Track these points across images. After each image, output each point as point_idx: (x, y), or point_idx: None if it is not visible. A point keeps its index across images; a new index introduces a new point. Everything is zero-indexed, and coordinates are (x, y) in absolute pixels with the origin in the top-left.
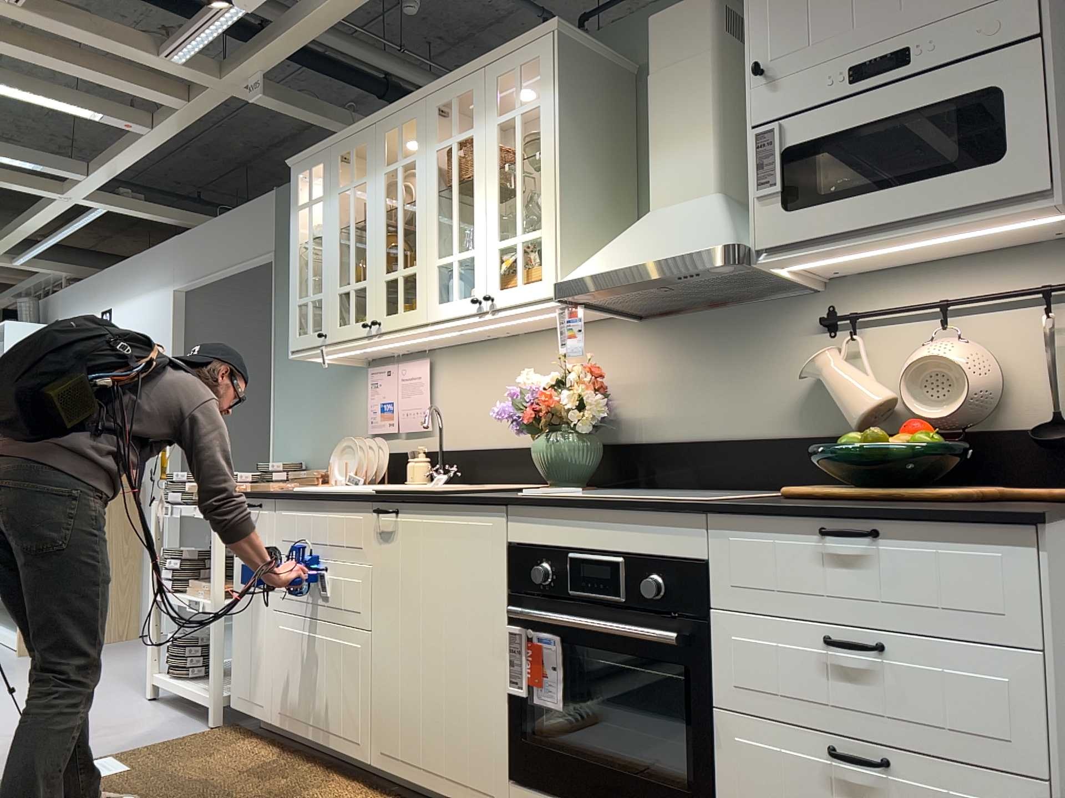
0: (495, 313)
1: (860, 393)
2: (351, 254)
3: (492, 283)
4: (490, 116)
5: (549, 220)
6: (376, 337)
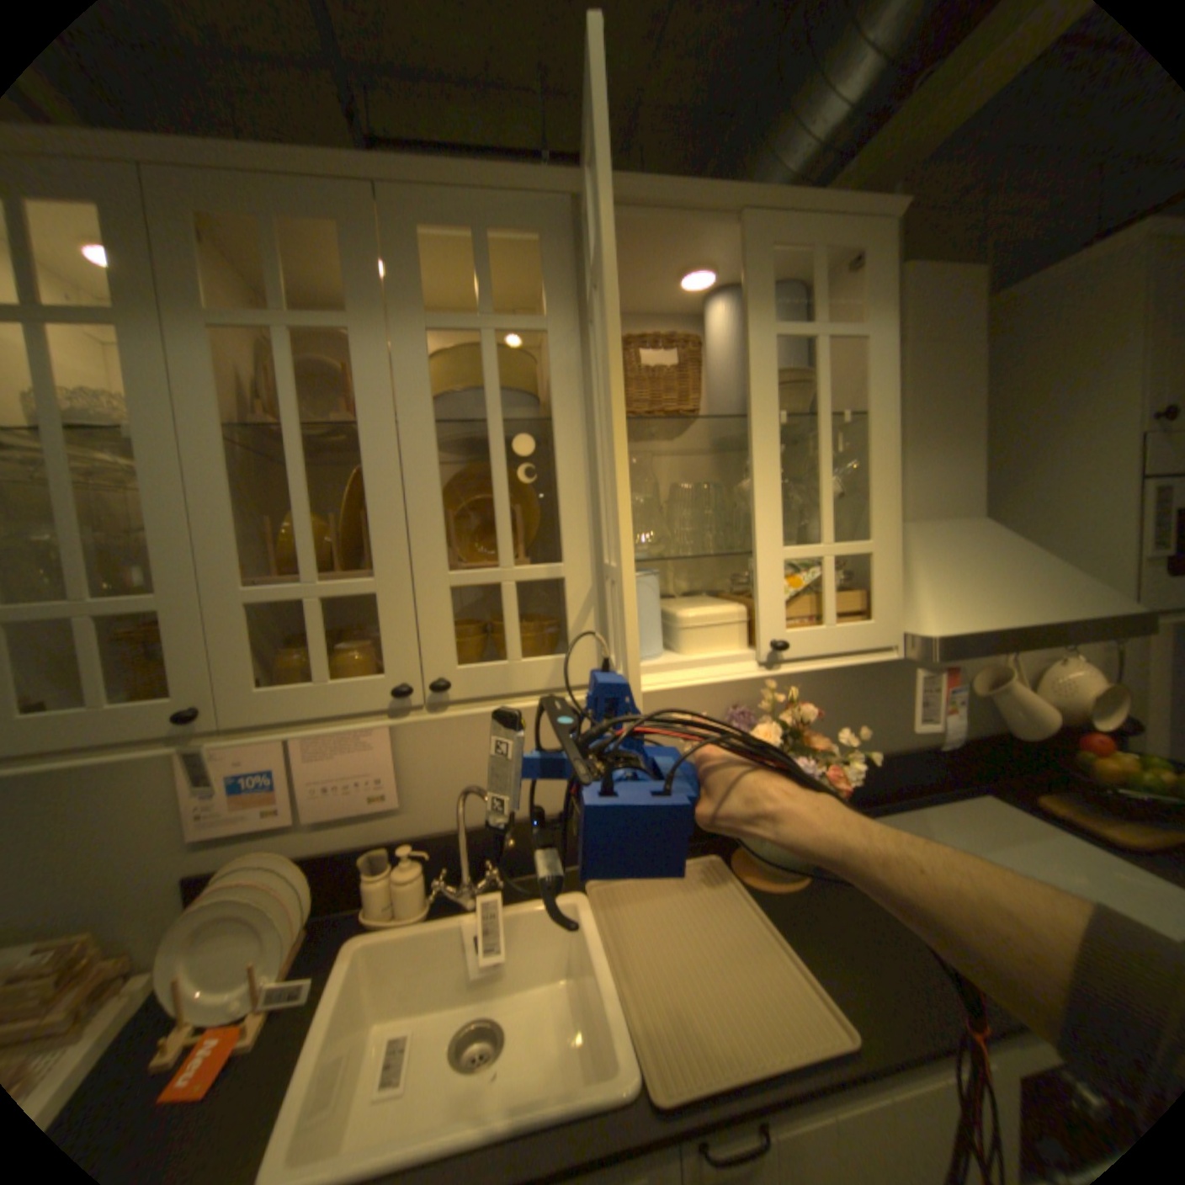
0: (774, 667)
1: (1051, 715)
2: (300, 507)
3: (775, 621)
4: (764, 311)
5: (889, 532)
6: (422, 712)
